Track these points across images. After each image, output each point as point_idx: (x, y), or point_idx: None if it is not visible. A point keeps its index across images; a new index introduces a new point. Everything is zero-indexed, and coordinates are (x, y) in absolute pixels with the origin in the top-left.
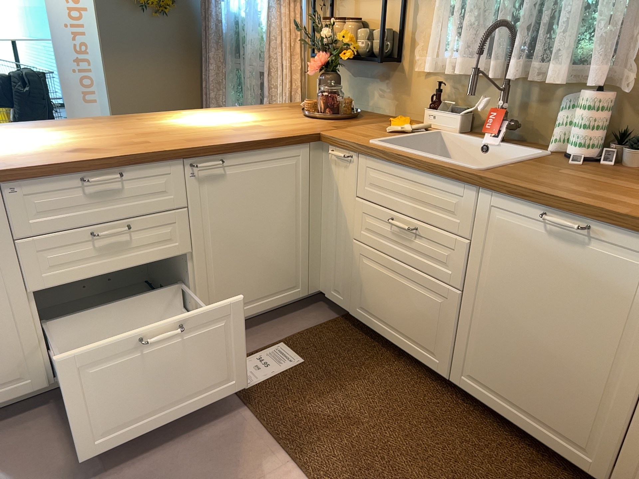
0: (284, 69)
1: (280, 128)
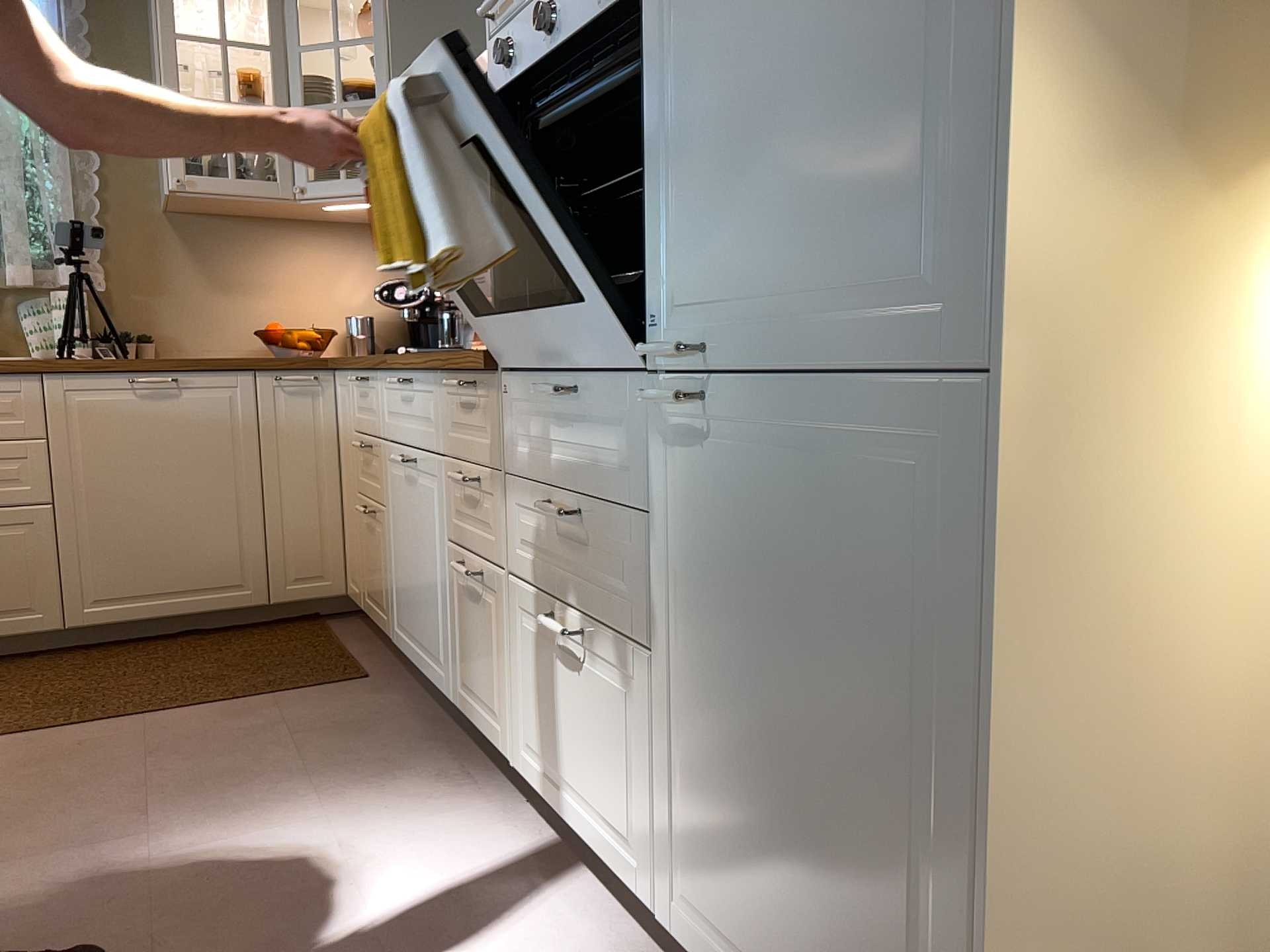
0: None
1: None
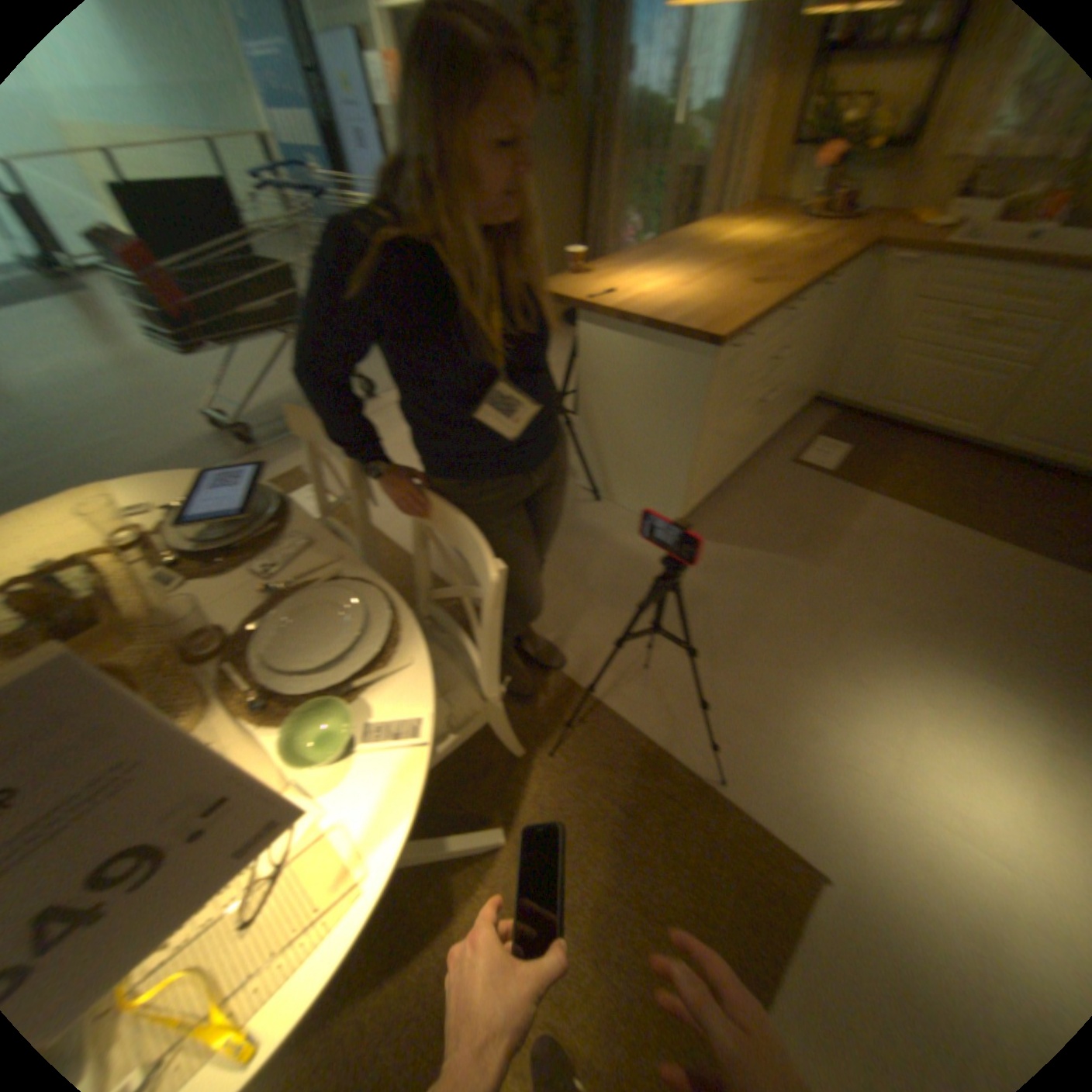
0: (746, 162)
1: (837, 236)
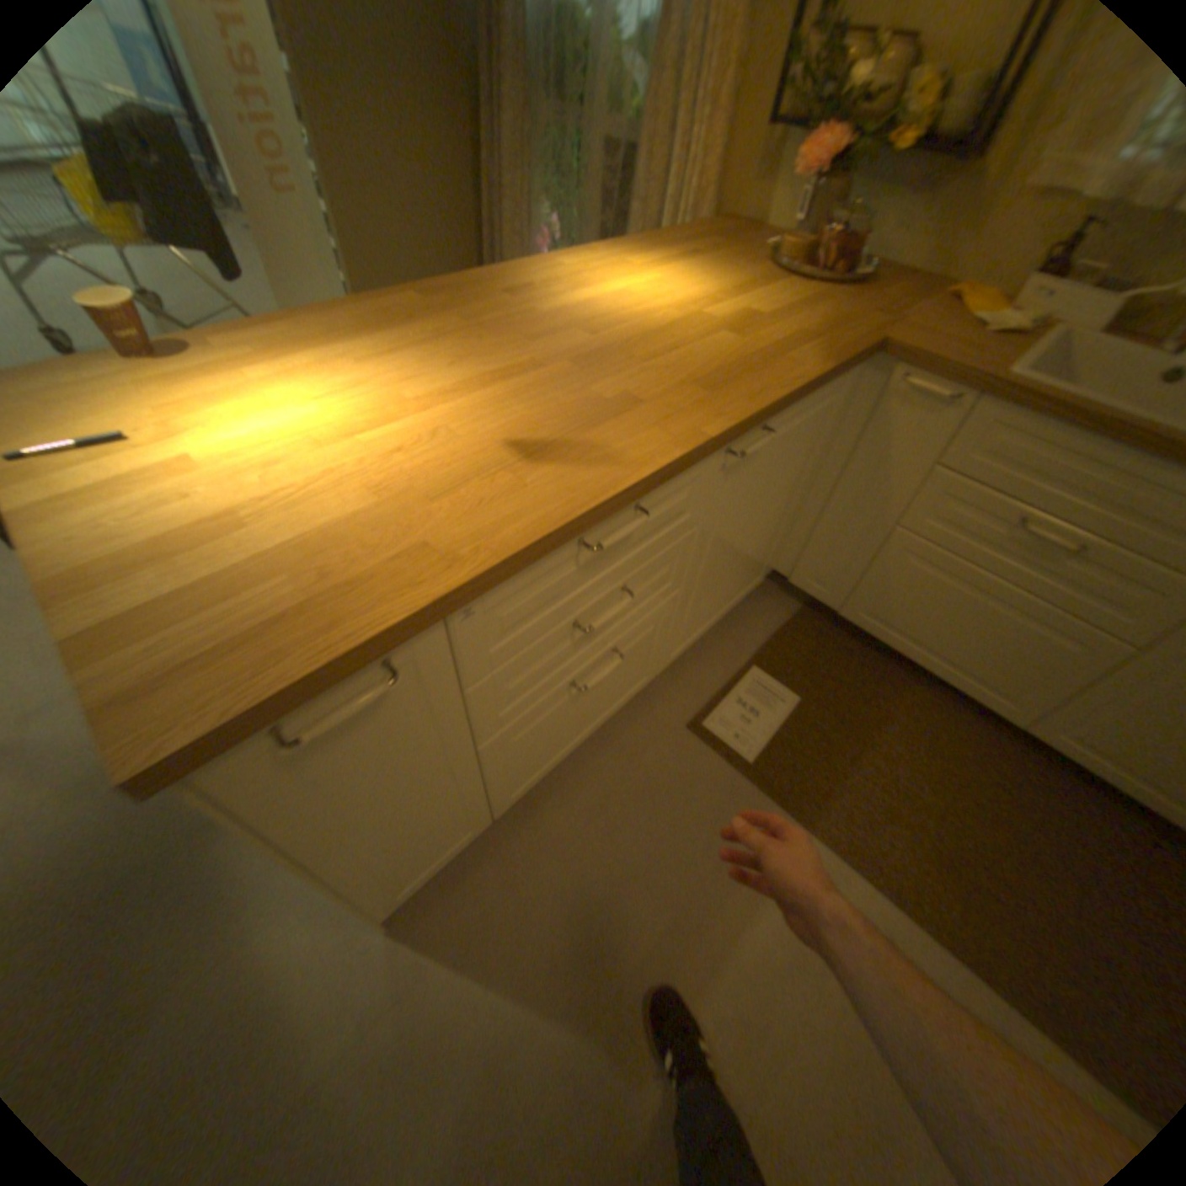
0: (691, 144)
1: (800, 322)
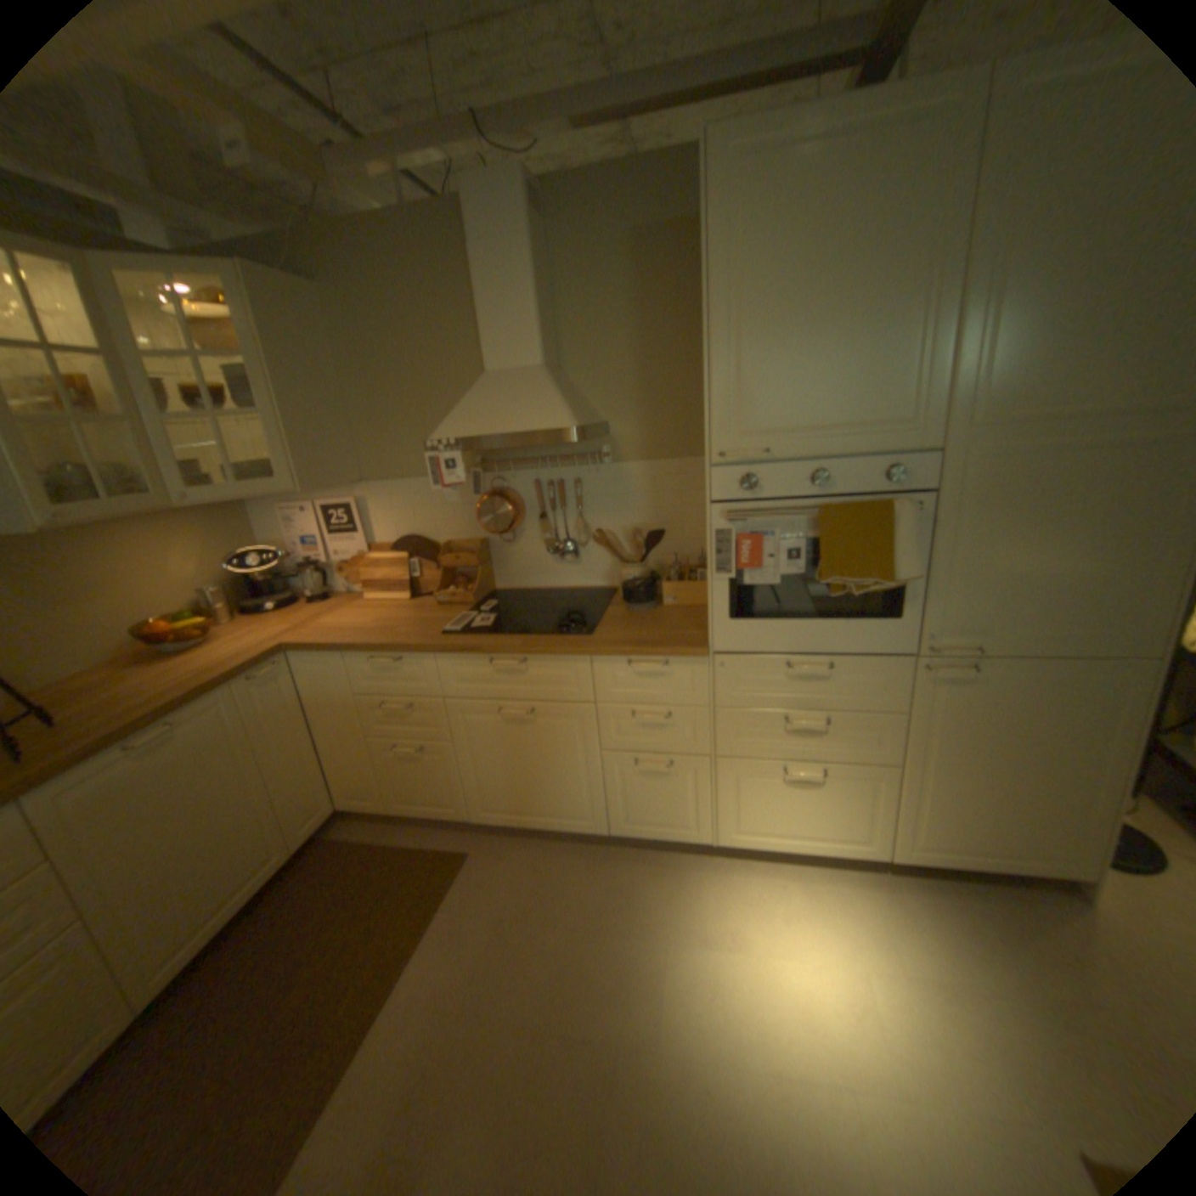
0: None
1: None
